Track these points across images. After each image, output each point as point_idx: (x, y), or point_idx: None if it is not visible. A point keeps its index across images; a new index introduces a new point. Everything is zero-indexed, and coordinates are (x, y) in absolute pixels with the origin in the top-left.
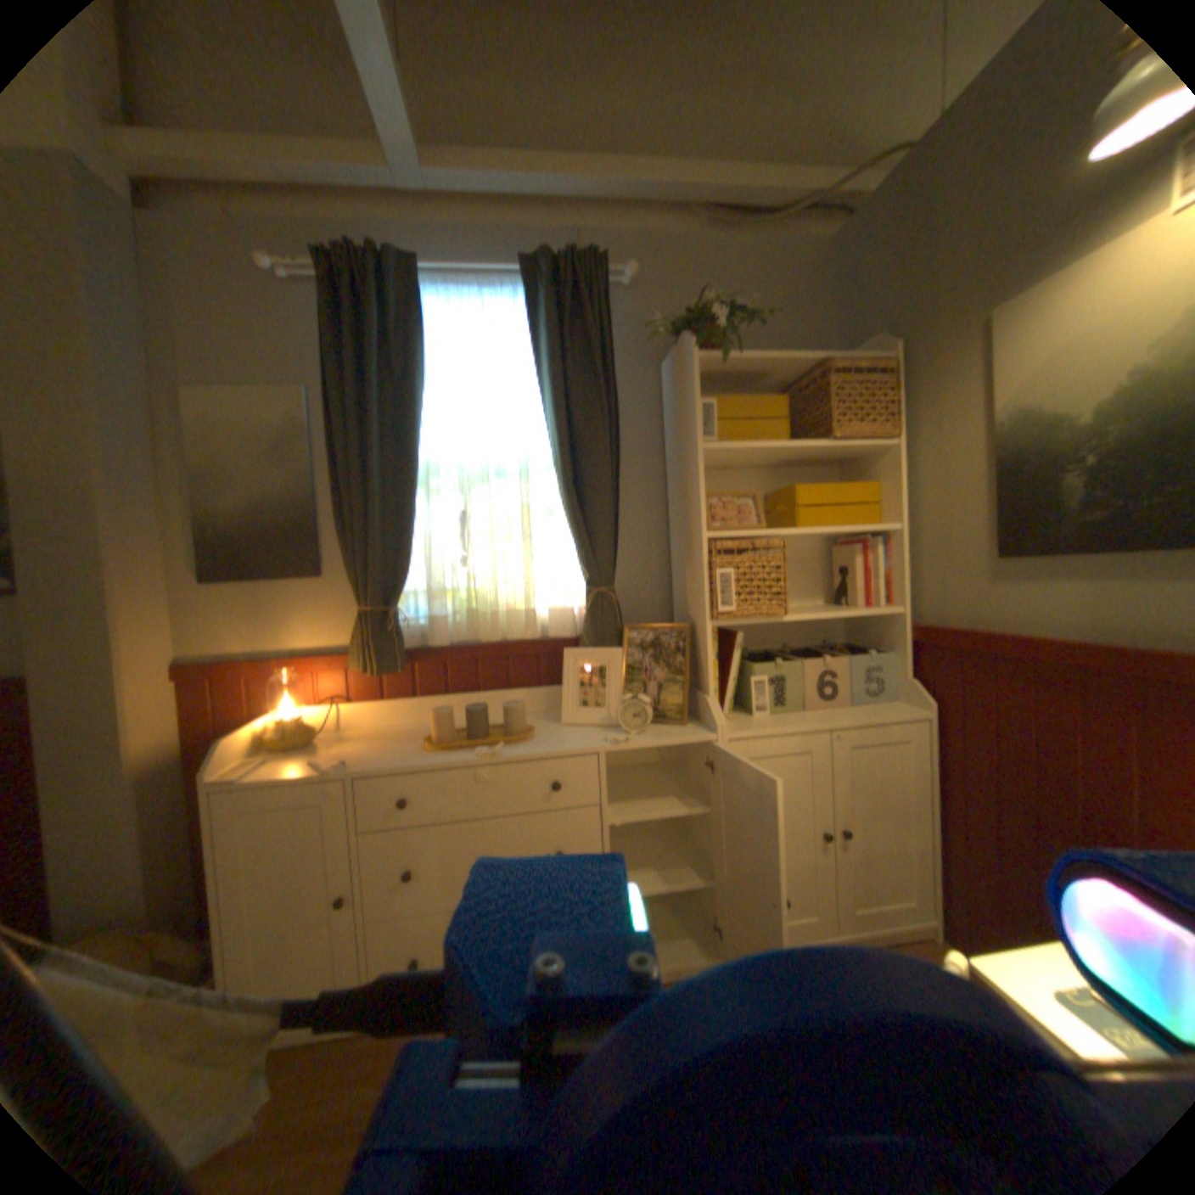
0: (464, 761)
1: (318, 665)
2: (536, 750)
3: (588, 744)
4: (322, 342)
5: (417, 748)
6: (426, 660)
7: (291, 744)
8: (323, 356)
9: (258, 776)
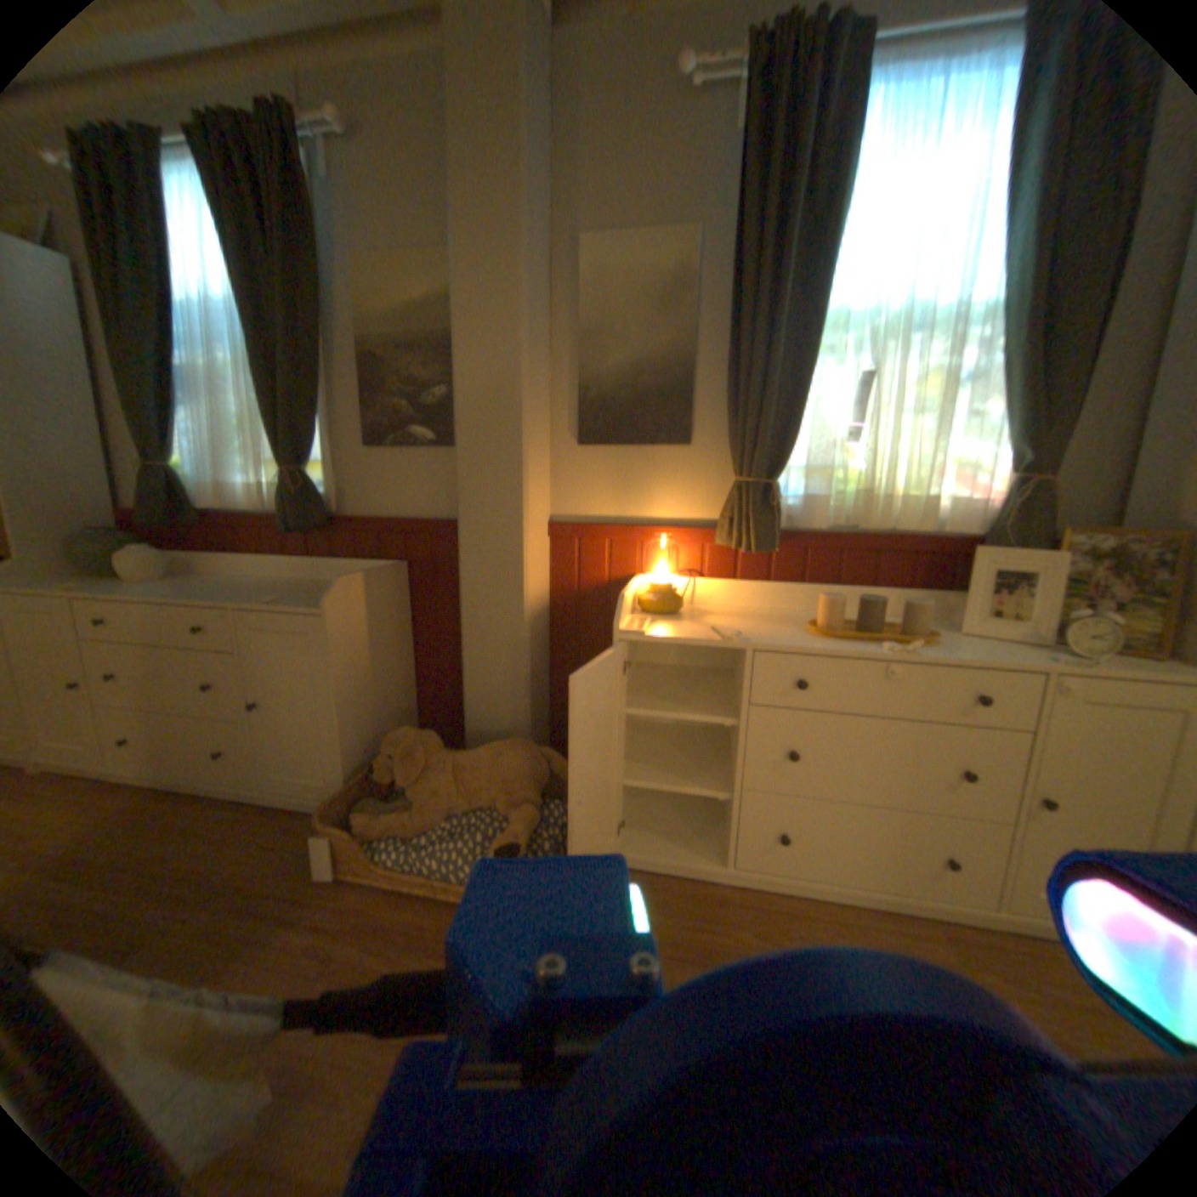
0: (873, 654)
1: (679, 536)
2: (960, 656)
3: (1028, 661)
4: (744, 159)
5: (798, 631)
6: (792, 543)
7: (668, 608)
8: (742, 178)
9: (658, 631)
